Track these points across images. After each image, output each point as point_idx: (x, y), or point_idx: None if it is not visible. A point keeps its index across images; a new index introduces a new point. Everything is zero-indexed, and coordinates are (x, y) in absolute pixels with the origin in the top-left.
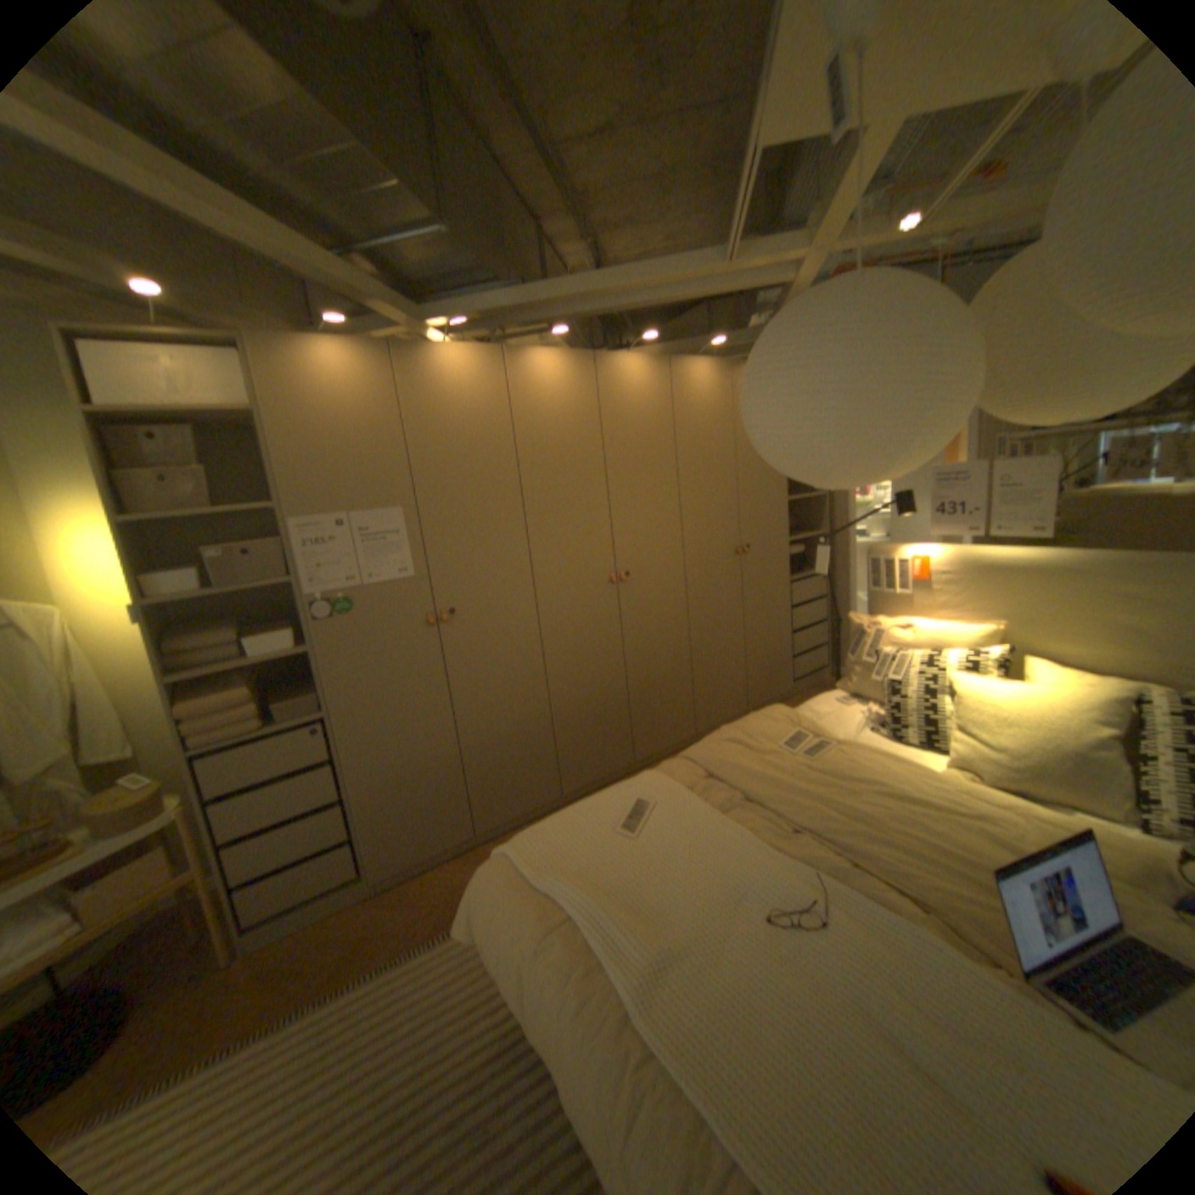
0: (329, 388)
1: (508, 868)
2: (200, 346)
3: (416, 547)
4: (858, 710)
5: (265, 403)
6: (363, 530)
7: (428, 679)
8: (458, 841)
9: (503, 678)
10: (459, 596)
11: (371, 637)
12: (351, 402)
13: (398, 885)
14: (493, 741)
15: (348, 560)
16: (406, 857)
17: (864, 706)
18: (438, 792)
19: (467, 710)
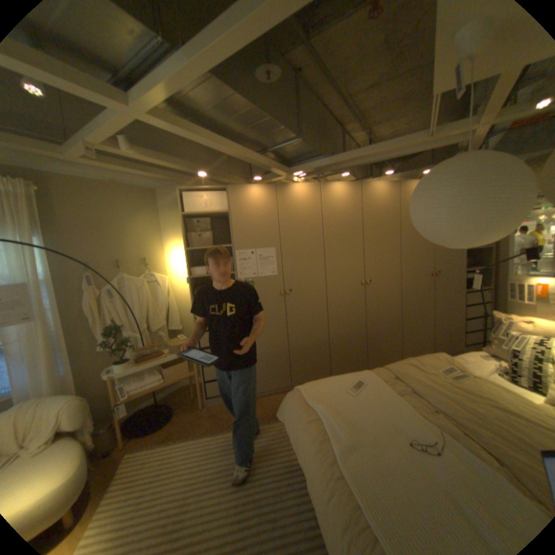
0: (253, 203)
1: (299, 395)
2: (215, 191)
3: (278, 263)
4: (493, 364)
5: (232, 209)
6: (260, 256)
7: (279, 317)
8: (285, 386)
9: (309, 321)
10: (293, 284)
11: (259, 297)
12: (260, 208)
13: (260, 397)
14: (302, 347)
15: (254, 267)
16: (264, 387)
17: (498, 362)
18: (278, 363)
19: (293, 332)
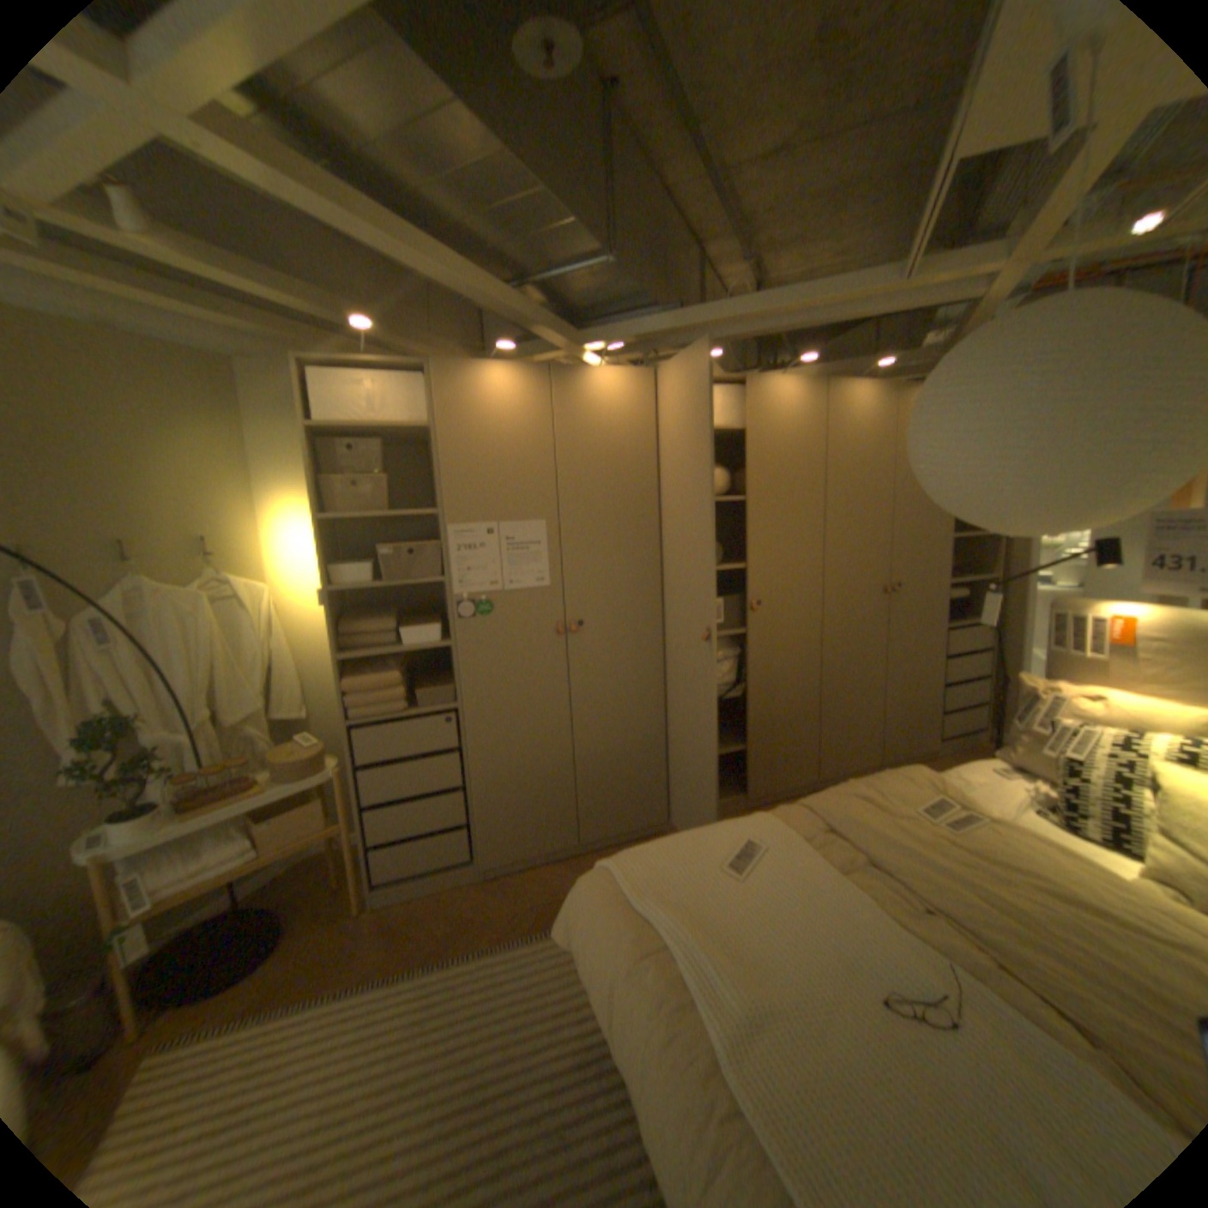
0: (494, 408)
1: (610, 883)
2: (395, 371)
3: (554, 559)
4: (1021, 787)
5: (440, 421)
6: (509, 539)
7: (552, 686)
8: (563, 846)
9: (622, 694)
10: (588, 609)
11: (506, 640)
12: (511, 422)
13: (504, 876)
14: (606, 754)
15: (494, 566)
16: (514, 851)
17: (1031, 784)
18: (550, 795)
19: (584, 720)
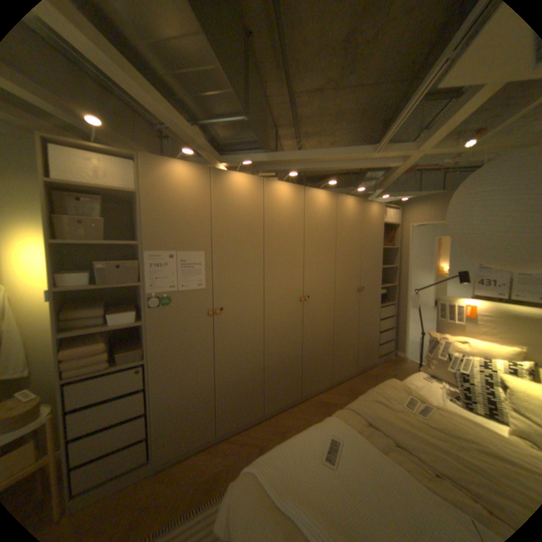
0: (178, 187)
1: (258, 486)
2: (115, 157)
3: (208, 273)
4: (437, 386)
5: (144, 190)
6: (183, 261)
7: (204, 345)
8: (207, 440)
9: (242, 347)
10: (226, 301)
11: (178, 320)
12: (187, 195)
13: (169, 466)
14: (233, 382)
15: (173, 277)
16: (177, 449)
17: (440, 384)
18: (200, 410)
19: (222, 364)
